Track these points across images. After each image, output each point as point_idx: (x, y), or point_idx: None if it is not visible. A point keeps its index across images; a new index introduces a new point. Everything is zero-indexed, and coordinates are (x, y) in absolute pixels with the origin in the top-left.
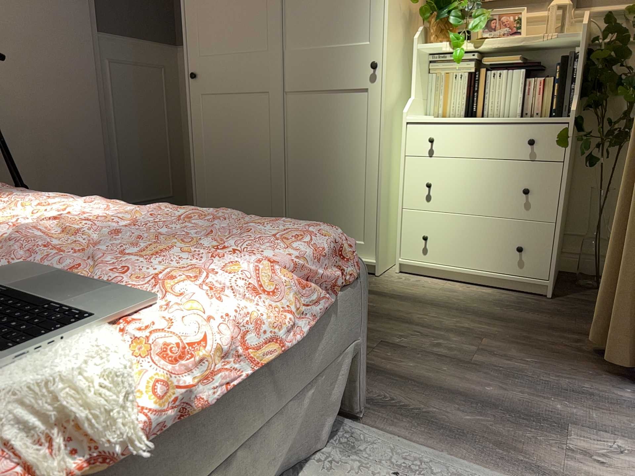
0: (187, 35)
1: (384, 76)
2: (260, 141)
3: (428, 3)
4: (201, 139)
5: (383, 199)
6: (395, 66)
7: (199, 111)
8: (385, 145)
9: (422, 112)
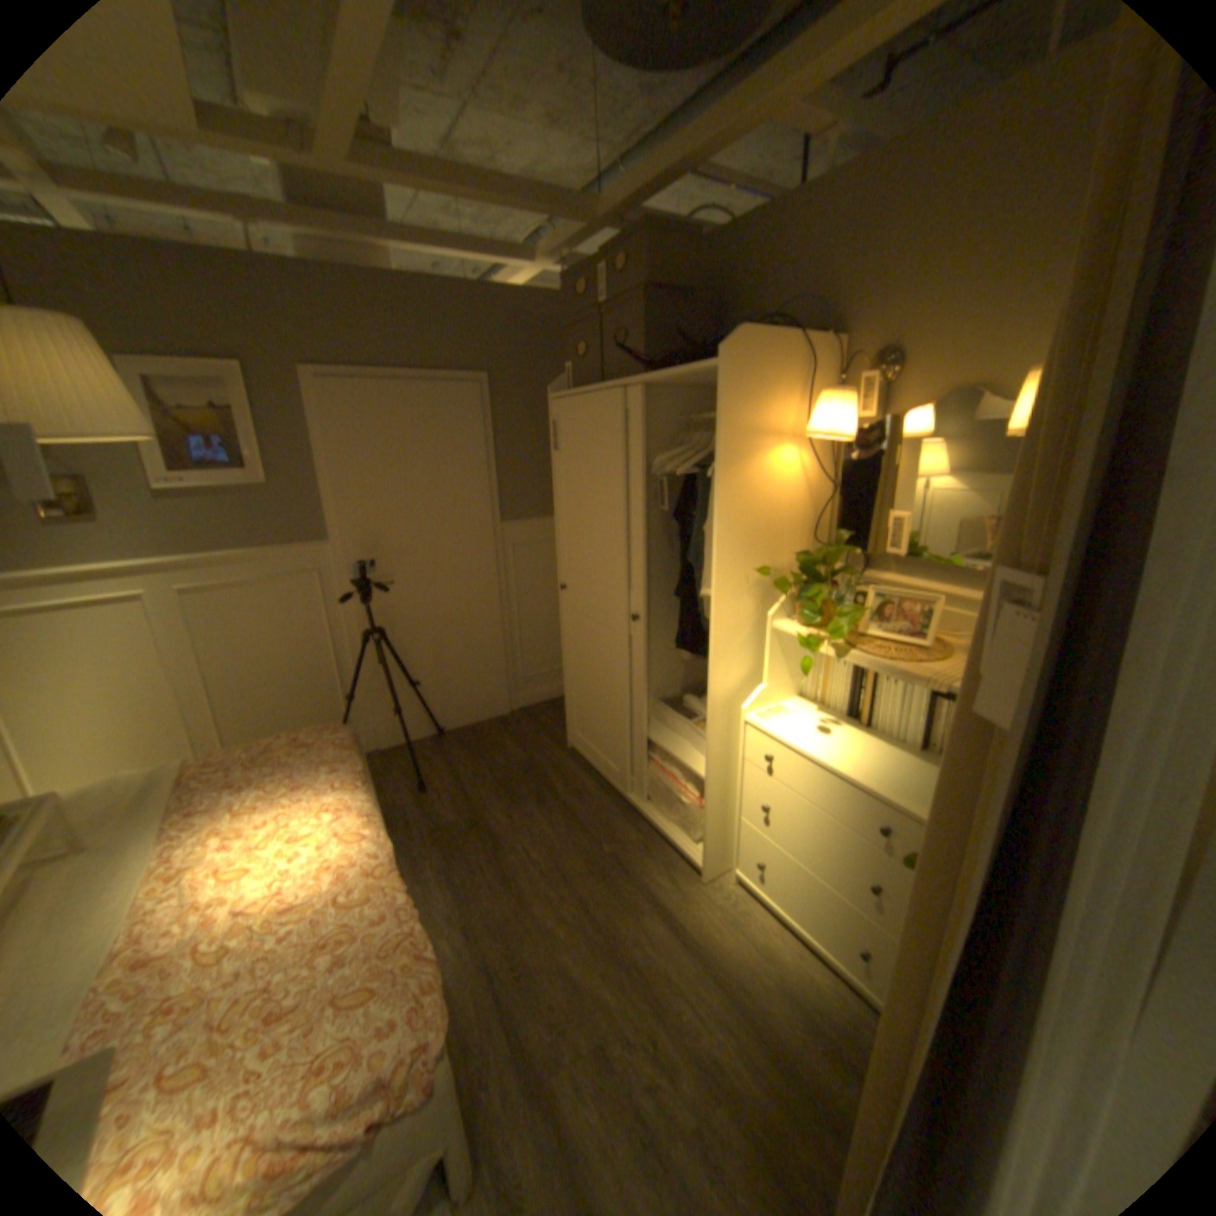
0: (559, 545)
1: (712, 668)
2: (611, 676)
3: (788, 575)
4: (569, 649)
5: (713, 802)
6: (736, 649)
7: (568, 622)
8: (715, 744)
9: (791, 692)
